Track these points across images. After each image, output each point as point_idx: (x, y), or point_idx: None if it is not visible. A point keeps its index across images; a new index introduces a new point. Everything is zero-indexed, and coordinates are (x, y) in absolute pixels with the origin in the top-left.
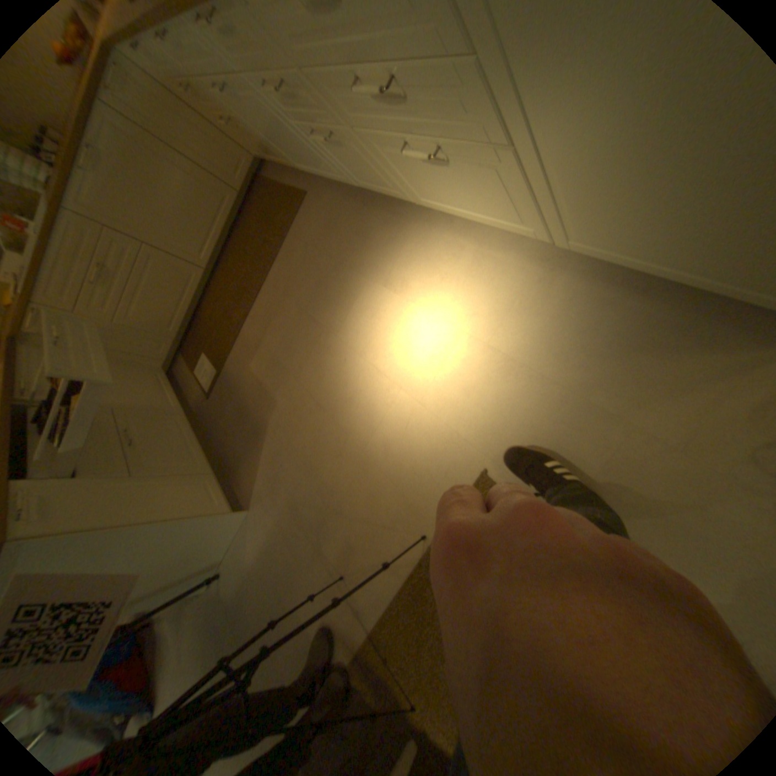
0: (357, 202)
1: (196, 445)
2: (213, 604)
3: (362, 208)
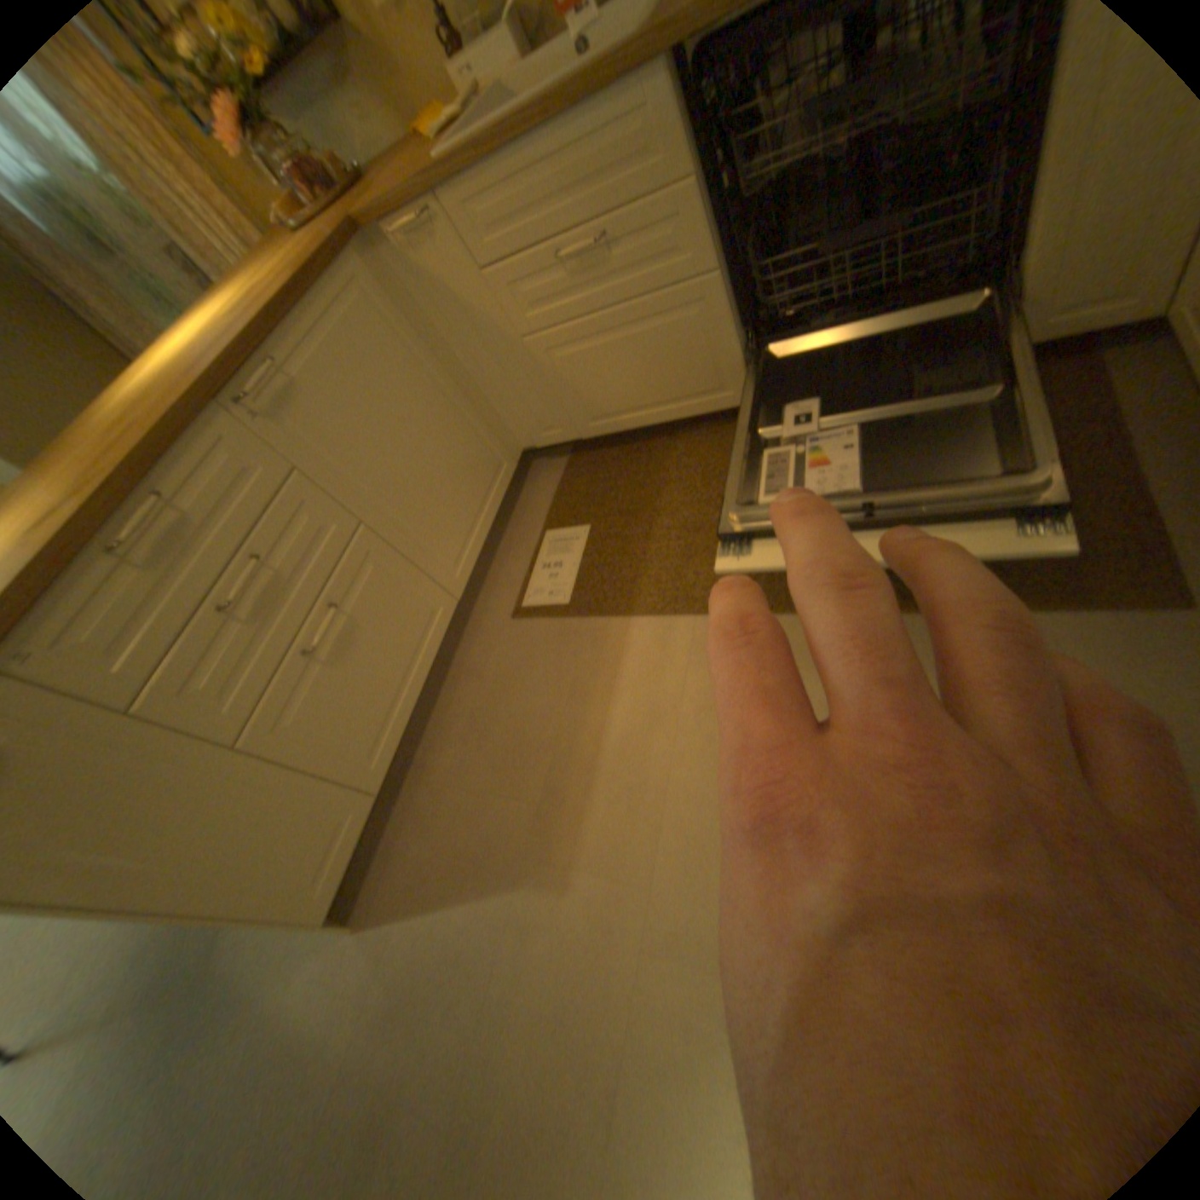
0: None
1: (409, 701)
2: None
3: None
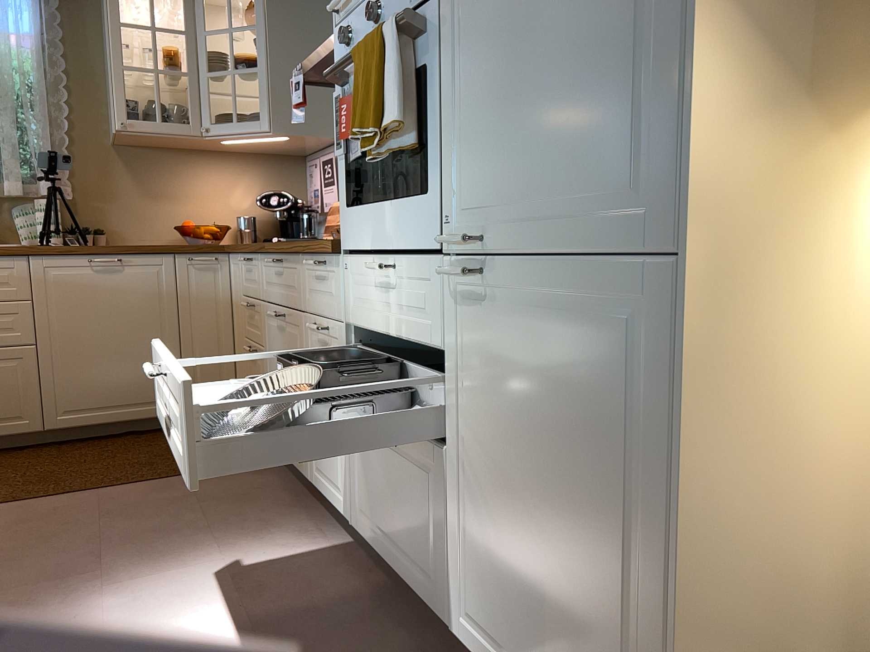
0: (293, 503)
1: None
2: None
3: (291, 510)
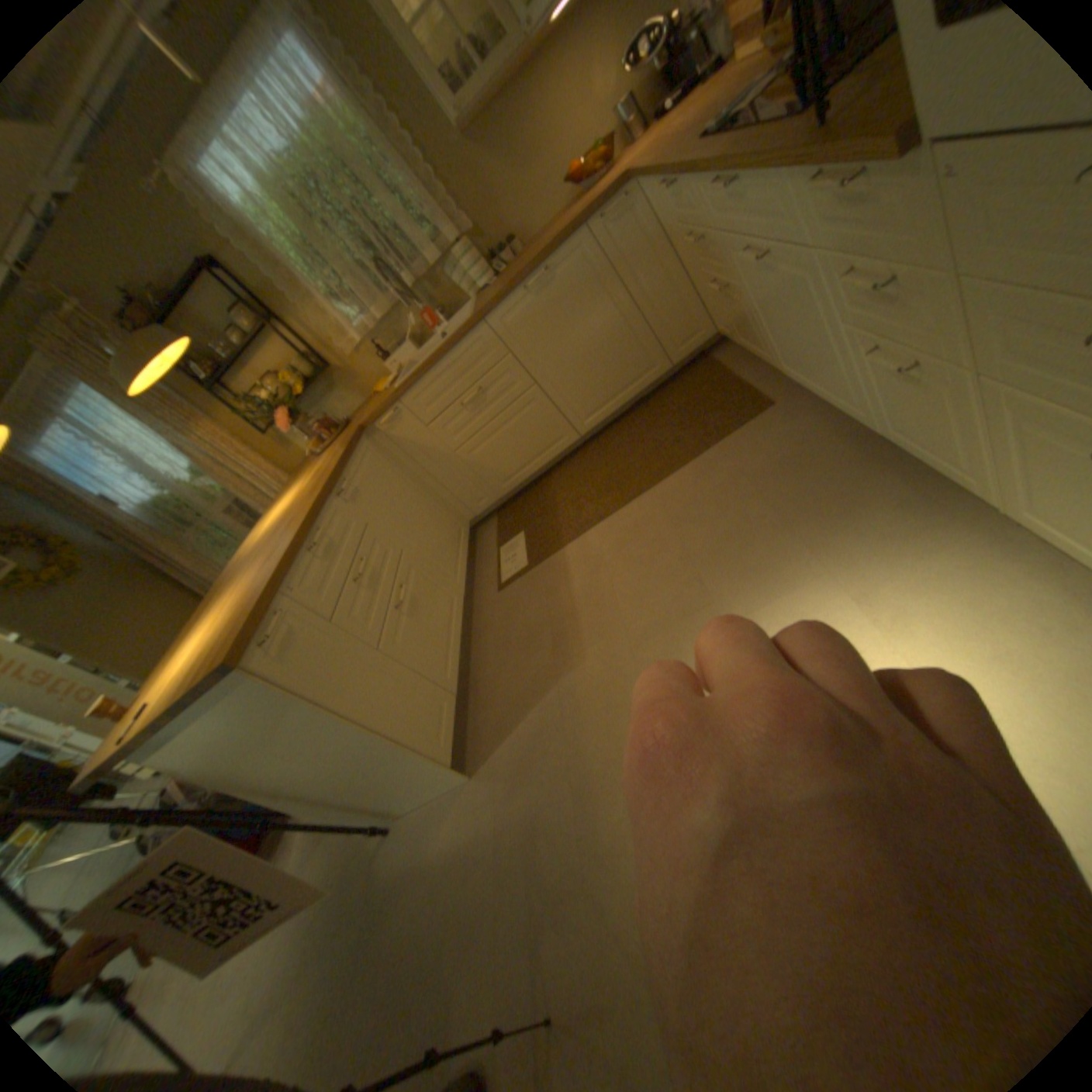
0: (860, 451)
1: (456, 643)
2: (358, 862)
3: (864, 463)
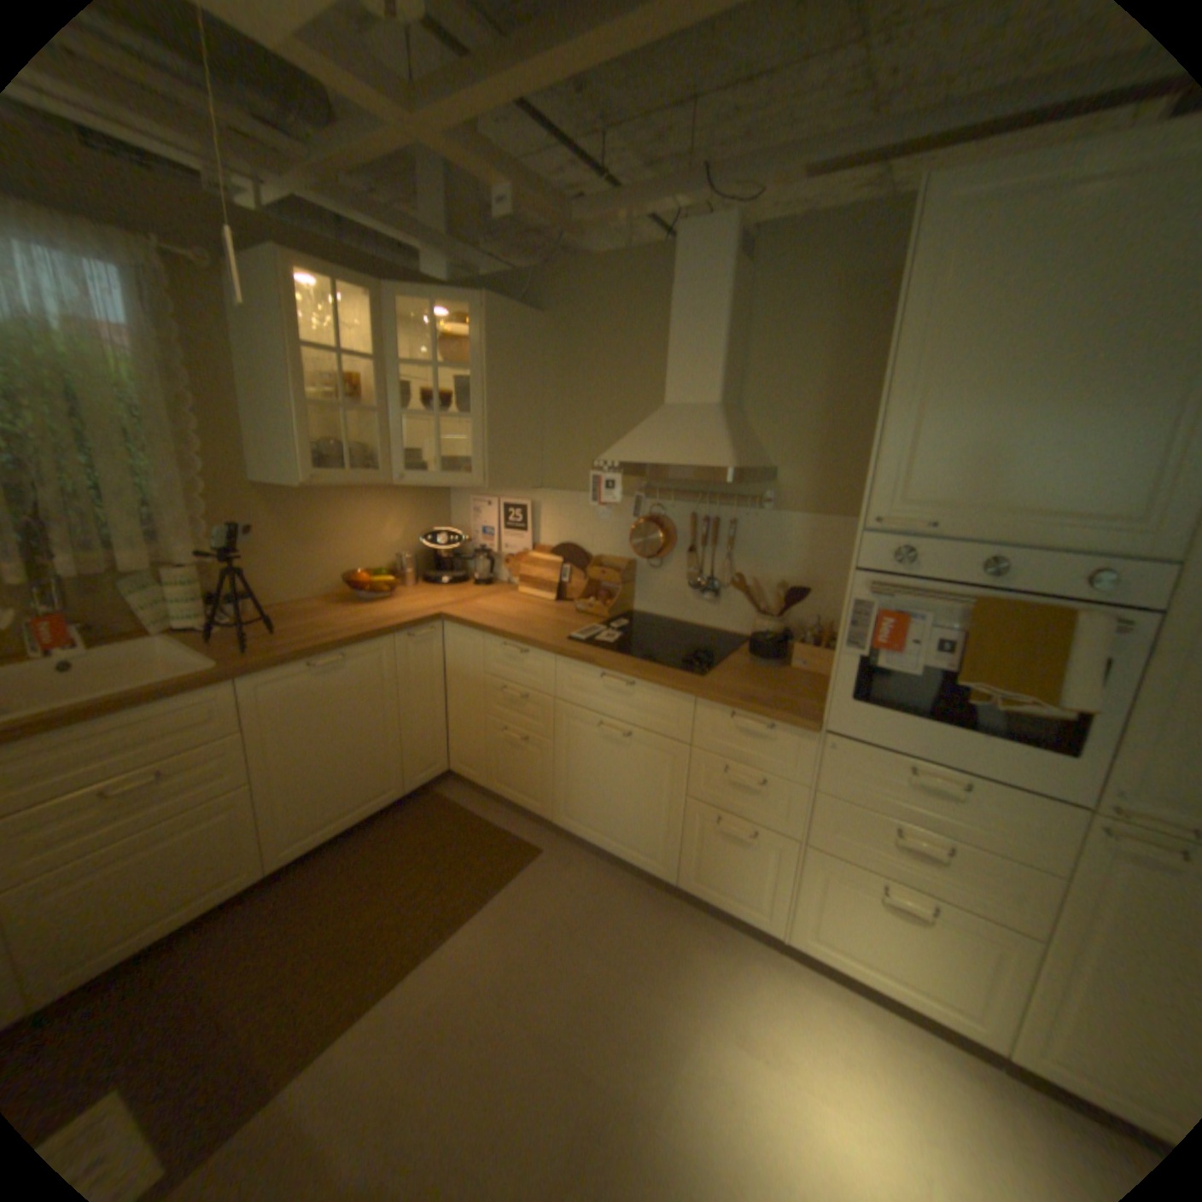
0: (647, 903)
1: None
2: None
3: (657, 914)
